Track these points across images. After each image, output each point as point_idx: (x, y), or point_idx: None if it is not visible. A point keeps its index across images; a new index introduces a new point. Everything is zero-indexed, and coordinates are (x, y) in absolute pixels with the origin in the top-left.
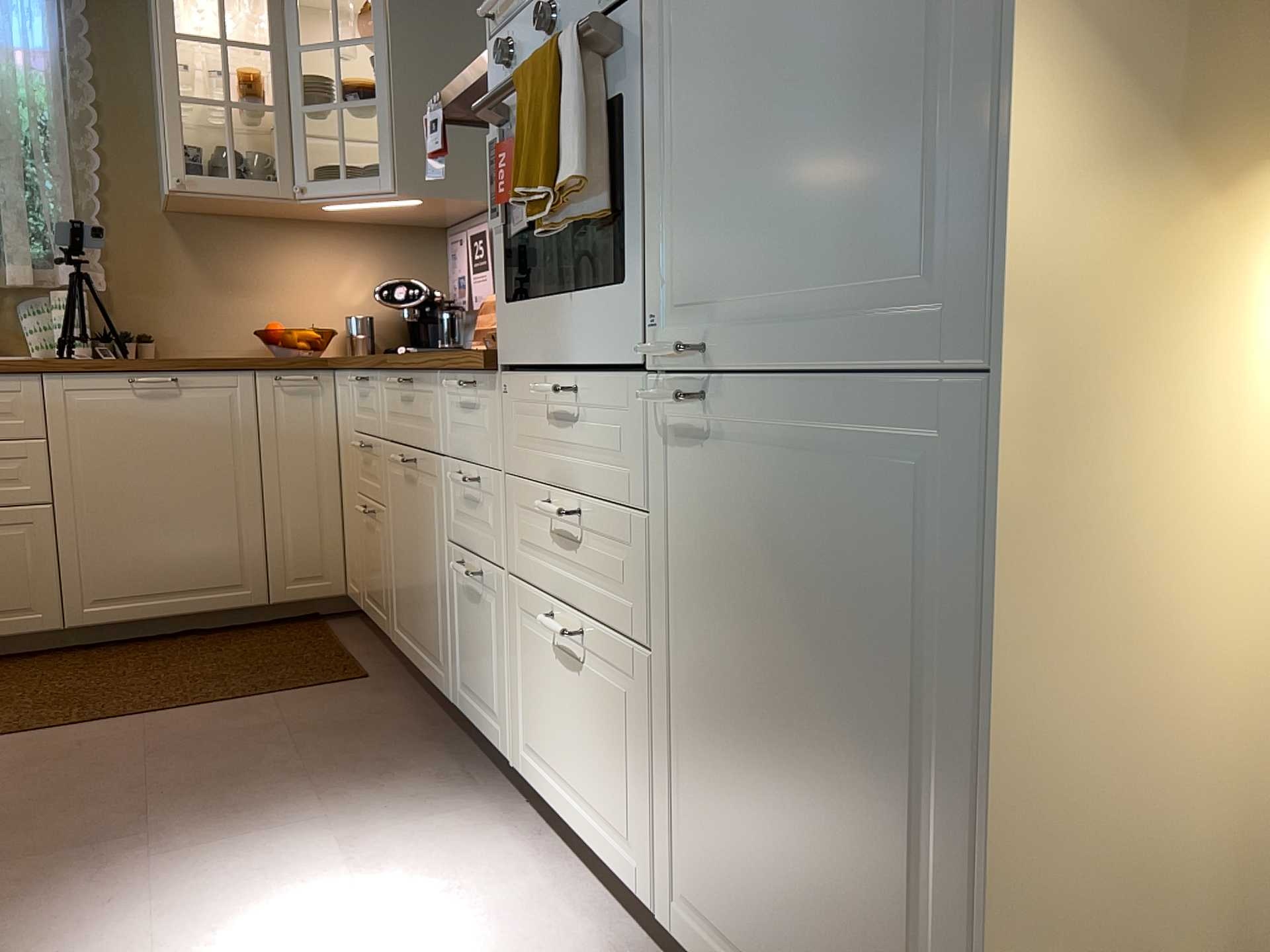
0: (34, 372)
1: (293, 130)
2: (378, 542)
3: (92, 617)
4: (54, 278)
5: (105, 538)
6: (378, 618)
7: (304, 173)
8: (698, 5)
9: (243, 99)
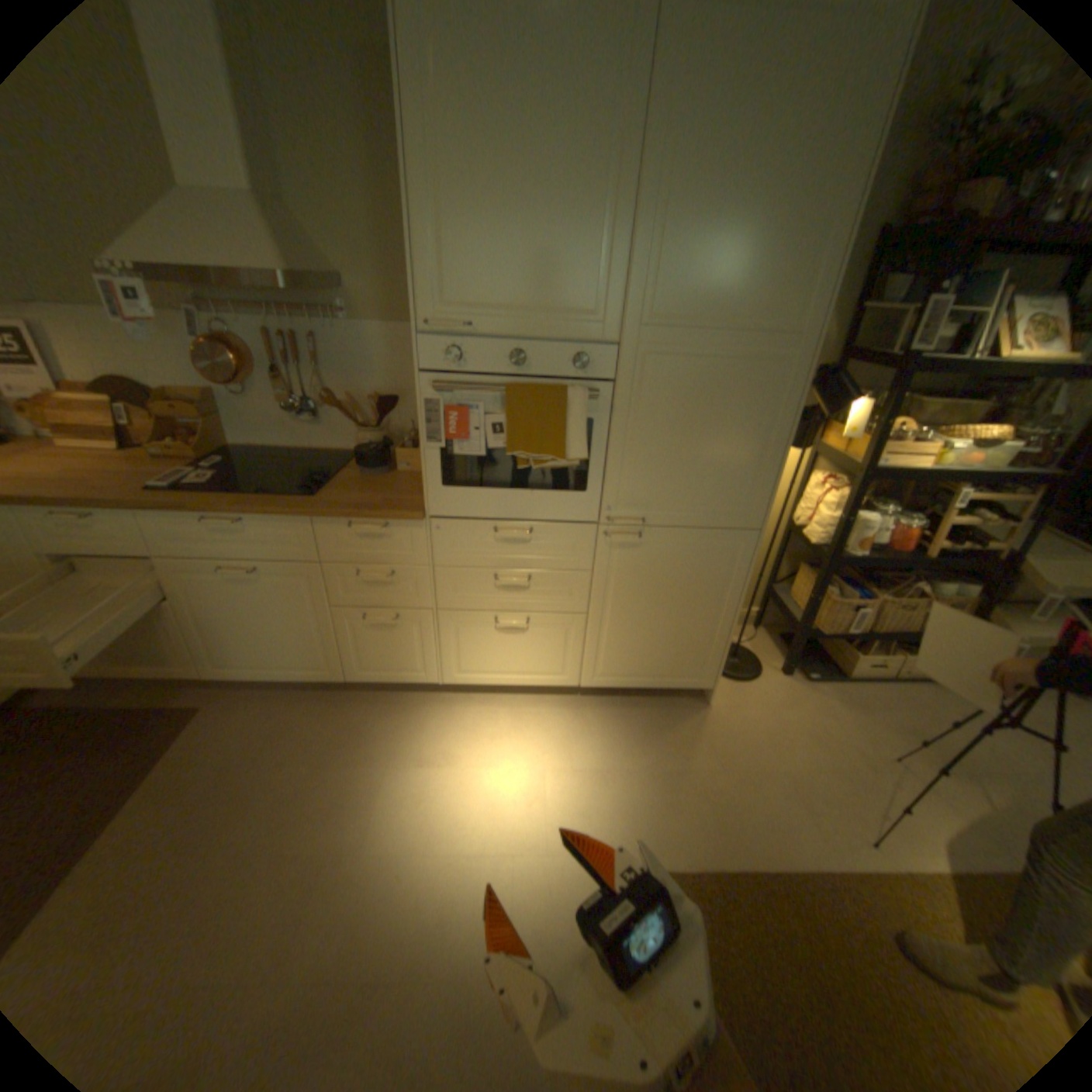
0: None
1: None
2: (148, 628)
3: None
4: None
5: None
6: (156, 674)
7: None
8: (650, 404)
9: None
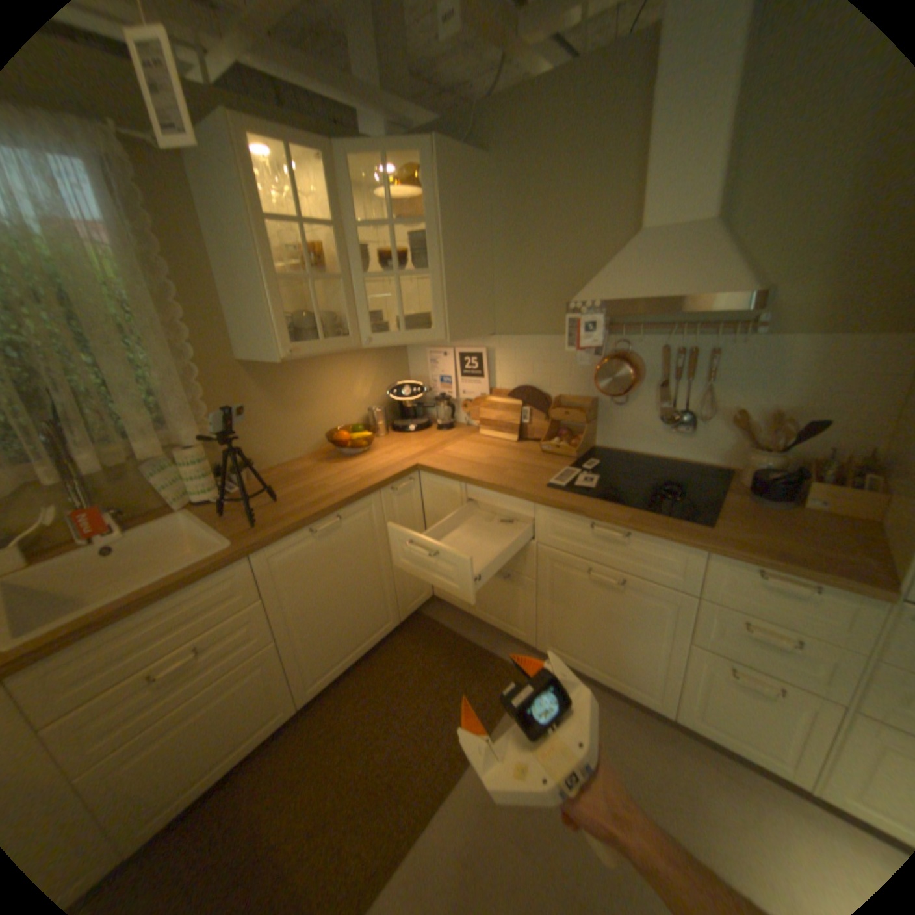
0: (244, 558)
1: (355, 294)
2: (514, 593)
3: (313, 694)
4: (166, 438)
5: (312, 643)
6: (506, 629)
7: (368, 328)
8: None
9: (311, 270)
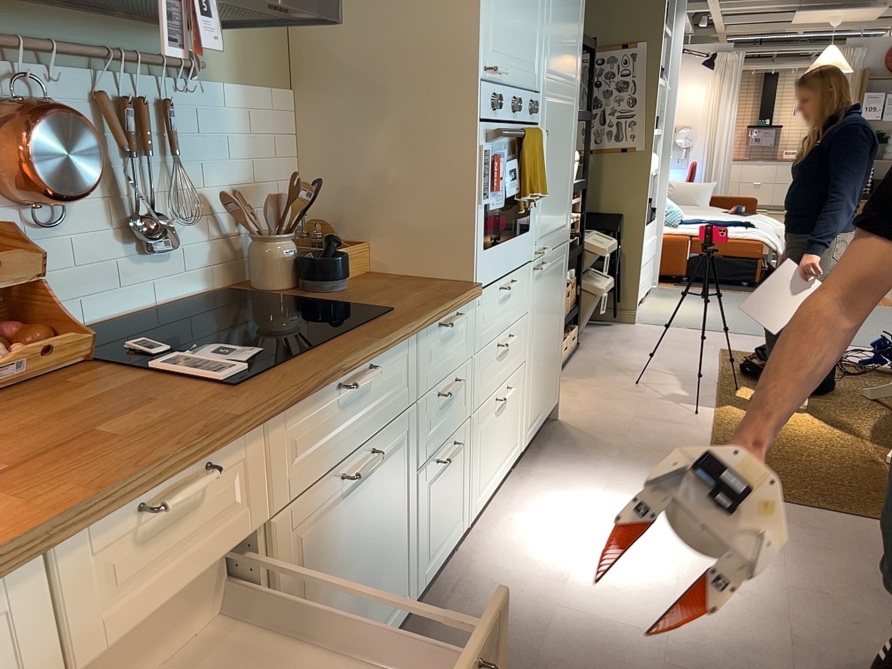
0: None
1: None
2: None
3: None
4: None
5: None
6: None
7: None
8: (548, 143)
9: None
